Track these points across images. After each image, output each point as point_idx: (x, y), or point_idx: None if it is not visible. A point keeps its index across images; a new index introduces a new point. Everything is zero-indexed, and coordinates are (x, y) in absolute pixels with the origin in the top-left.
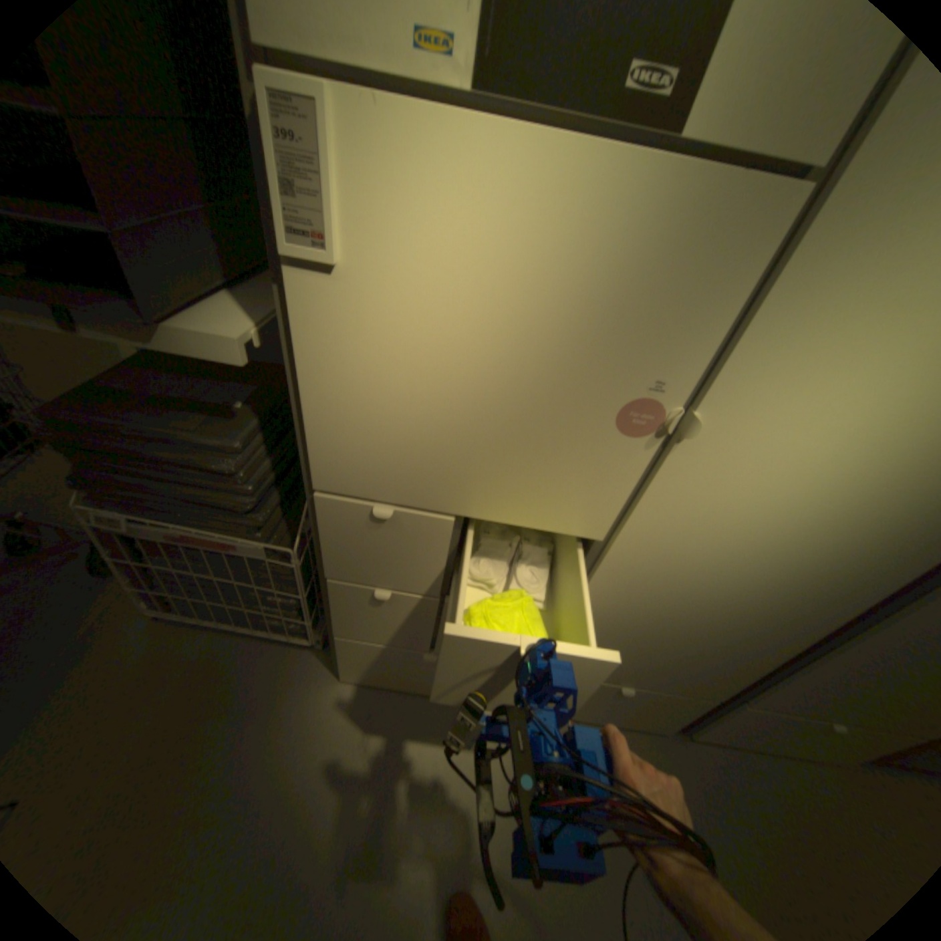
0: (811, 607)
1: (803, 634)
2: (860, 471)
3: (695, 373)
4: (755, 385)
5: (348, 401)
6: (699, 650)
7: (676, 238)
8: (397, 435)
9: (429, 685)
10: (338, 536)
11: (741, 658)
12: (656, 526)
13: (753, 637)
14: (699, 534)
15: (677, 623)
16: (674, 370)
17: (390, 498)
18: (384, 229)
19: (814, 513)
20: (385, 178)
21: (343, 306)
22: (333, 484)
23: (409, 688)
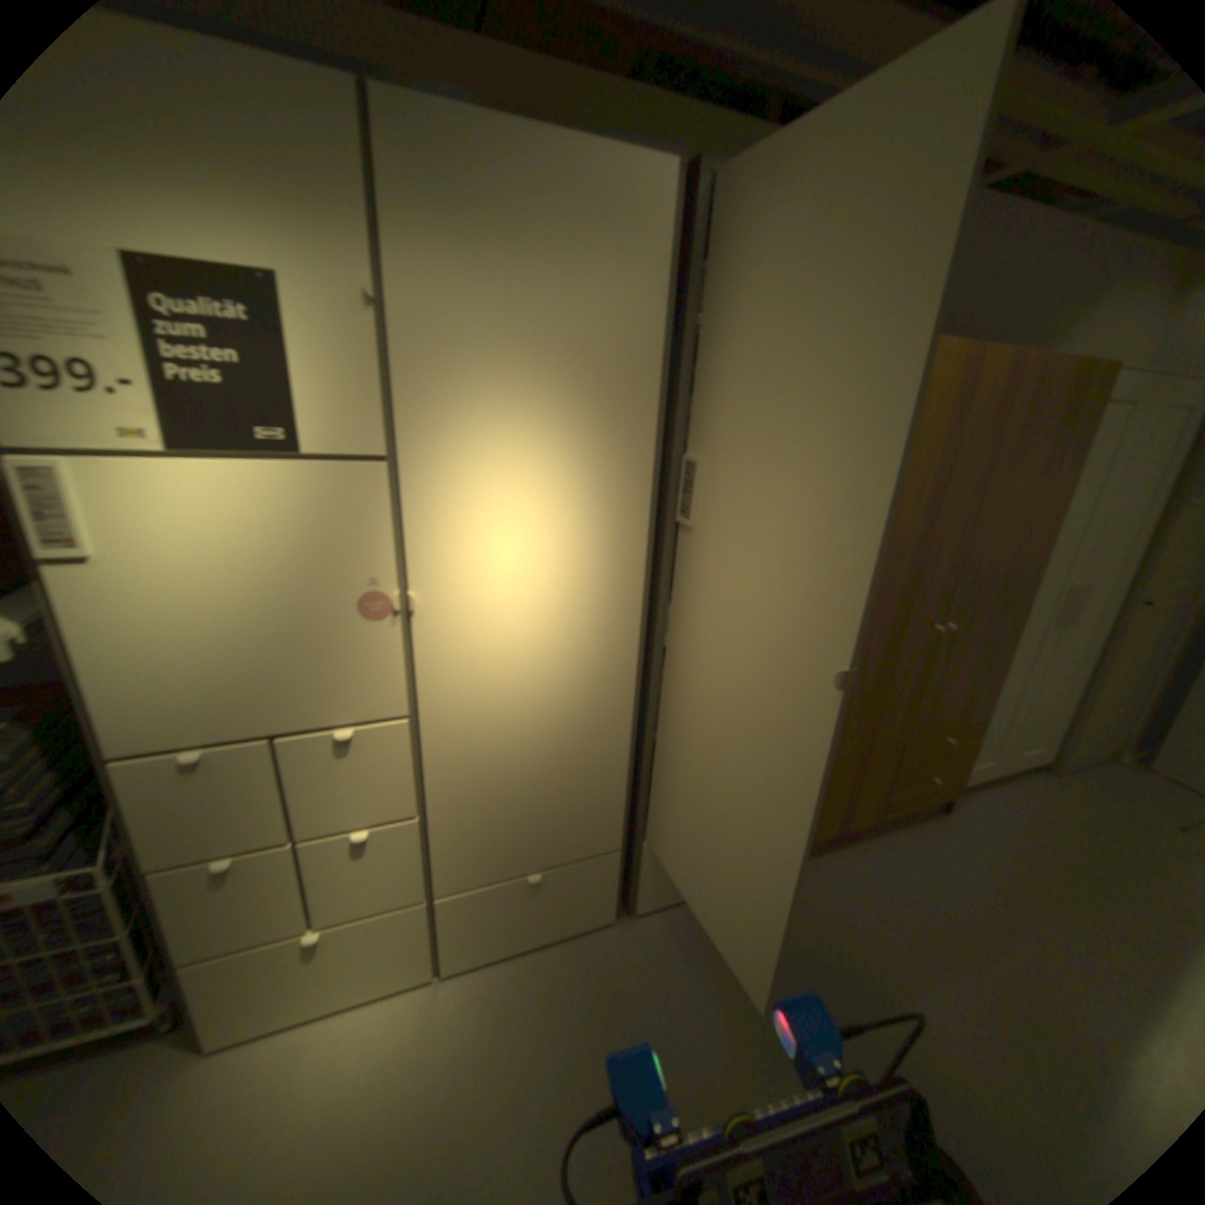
0: (598, 715)
1: (614, 742)
2: (537, 602)
3: (392, 568)
4: (433, 567)
5: (122, 659)
6: (557, 796)
7: (328, 499)
8: (179, 677)
9: (327, 992)
10: (144, 810)
11: (593, 788)
12: (440, 687)
13: (584, 762)
14: (476, 683)
15: (520, 775)
16: (375, 570)
17: (193, 744)
18: (122, 528)
19: (536, 639)
20: (114, 500)
21: (99, 584)
22: (125, 749)
23: (302, 1012)
